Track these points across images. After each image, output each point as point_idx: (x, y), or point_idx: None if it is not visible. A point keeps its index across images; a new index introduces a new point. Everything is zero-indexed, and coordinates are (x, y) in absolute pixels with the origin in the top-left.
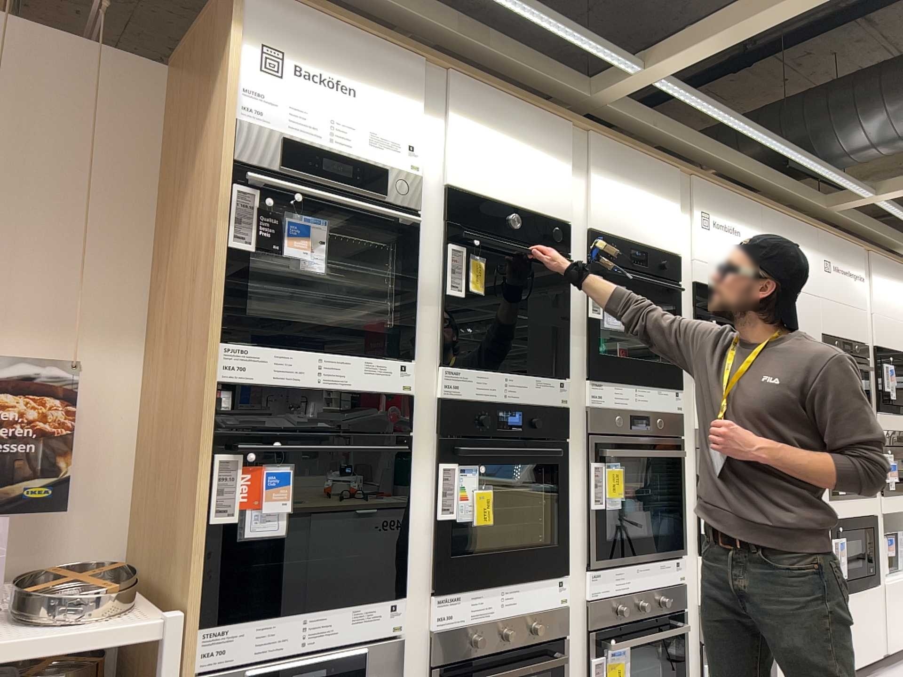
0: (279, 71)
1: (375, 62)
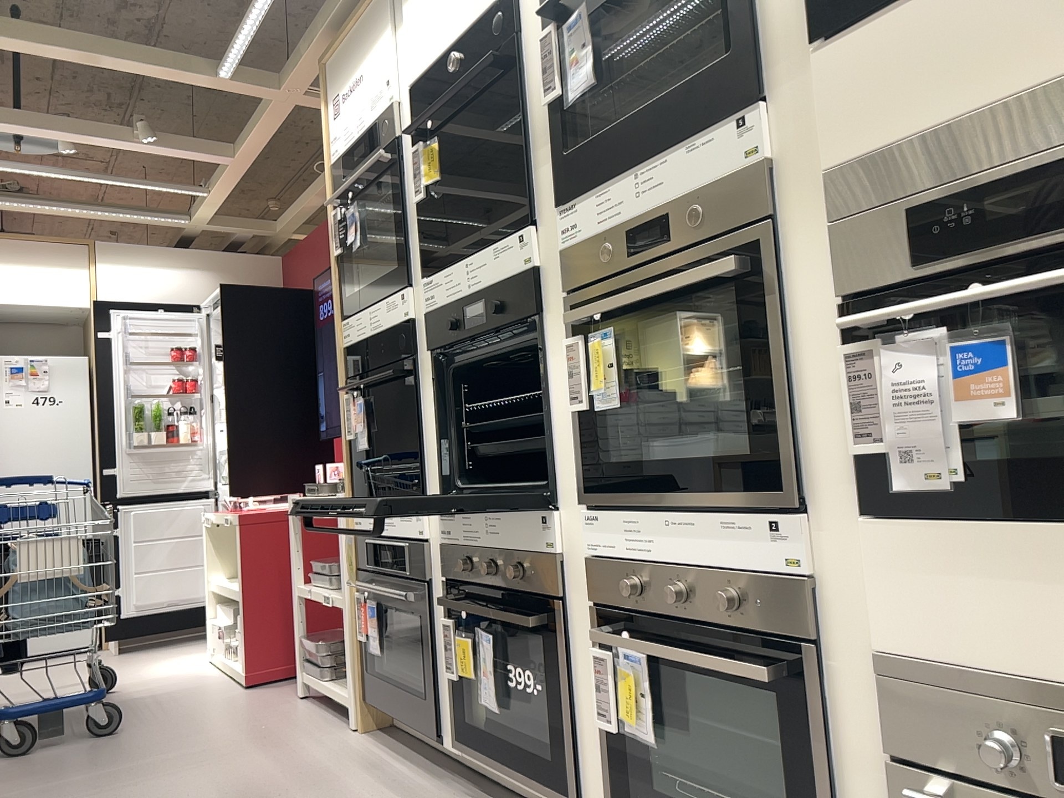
0: (333, 107)
1: (362, 27)
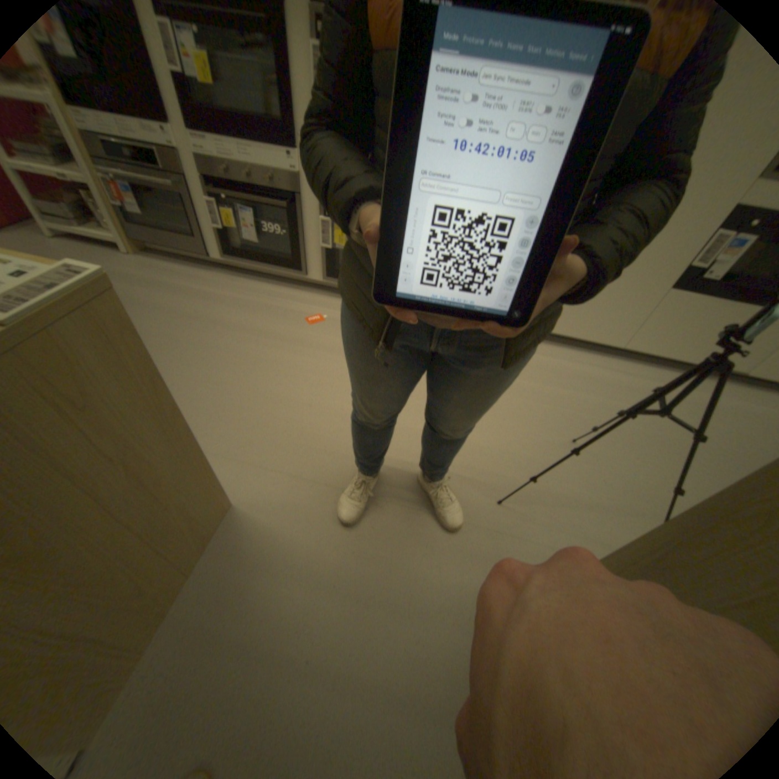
0: None
1: None
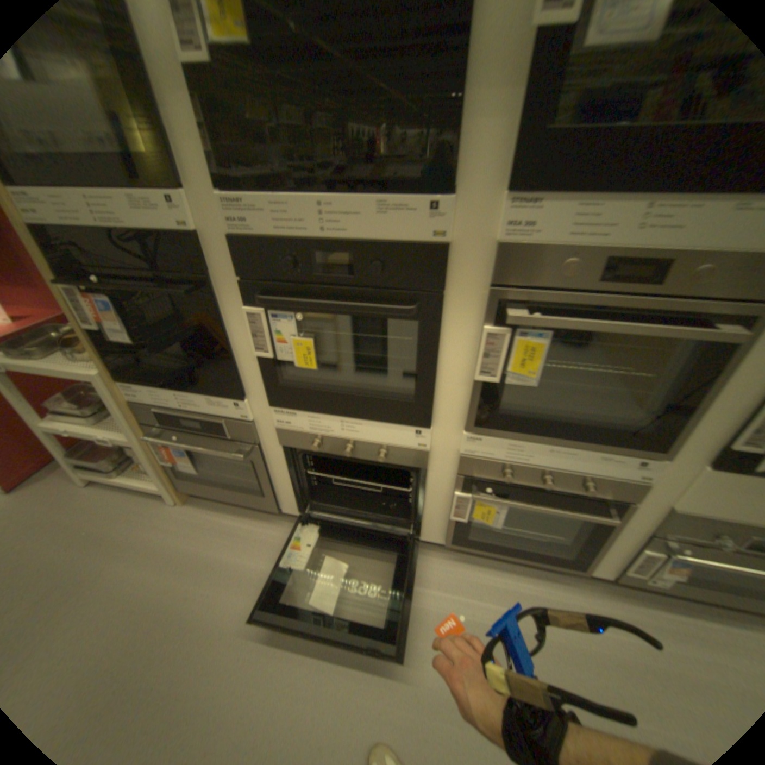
0: None
1: None
